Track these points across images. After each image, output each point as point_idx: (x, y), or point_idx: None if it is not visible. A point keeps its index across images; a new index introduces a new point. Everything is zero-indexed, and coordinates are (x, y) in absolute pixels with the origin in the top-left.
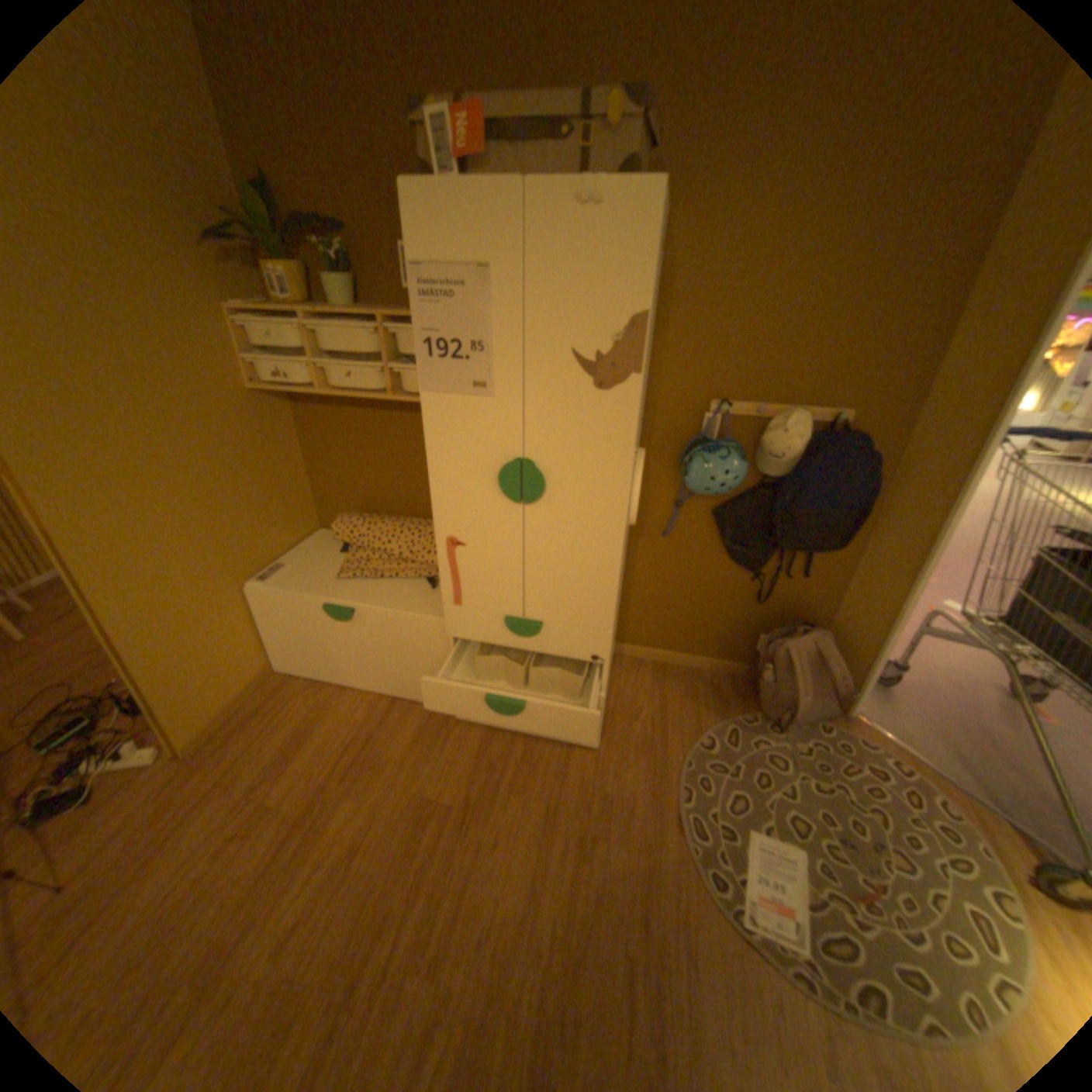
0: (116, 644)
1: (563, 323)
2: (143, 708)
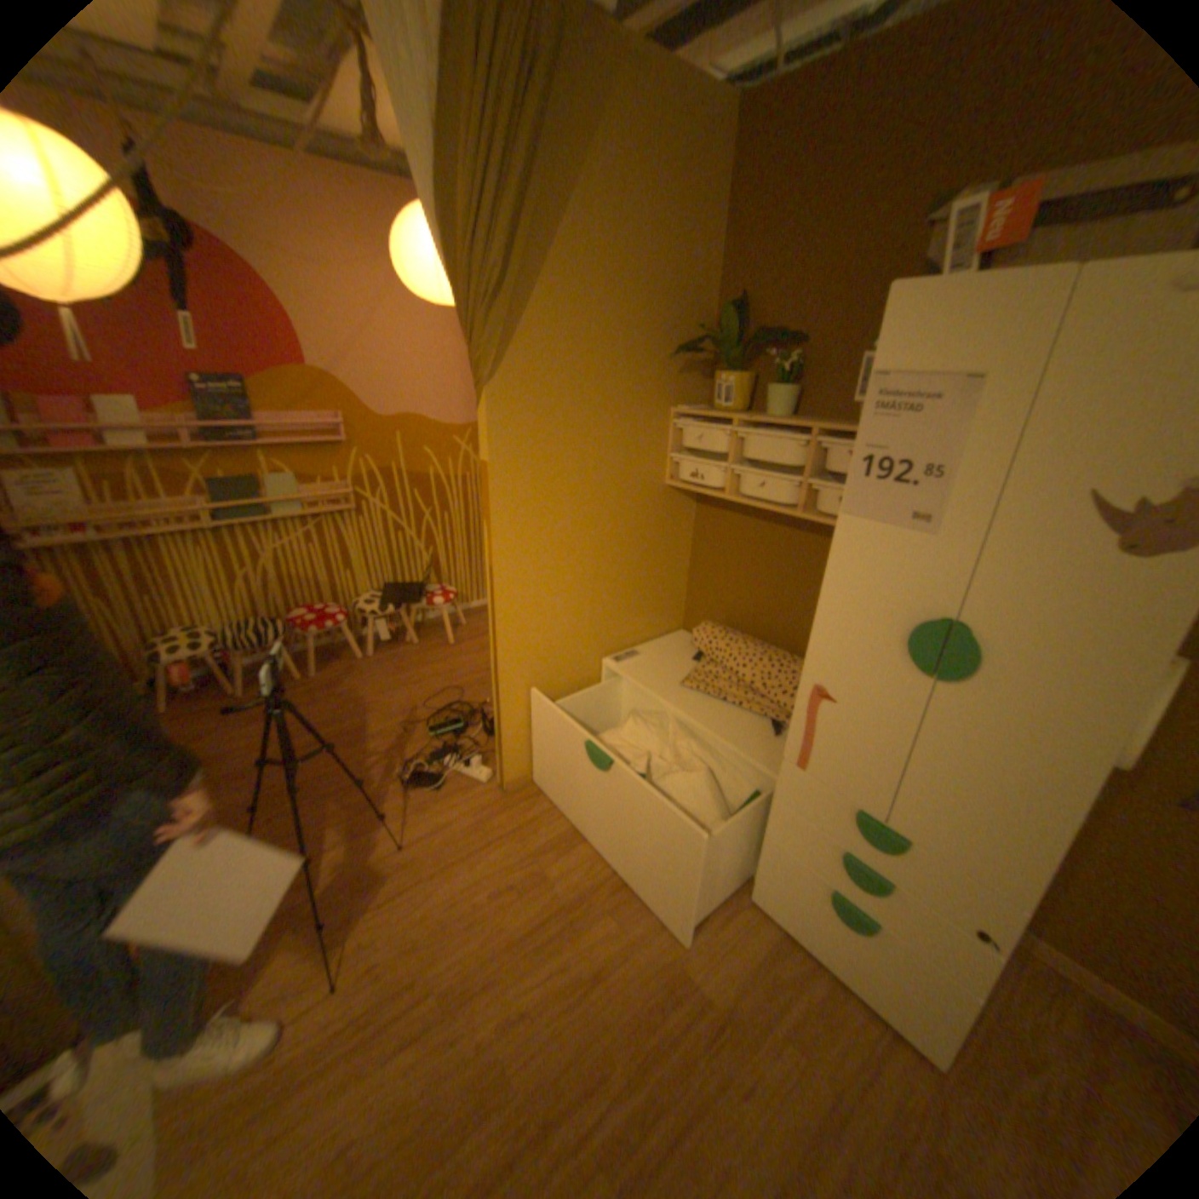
0: (500, 672)
1: (1088, 453)
2: (497, 733)
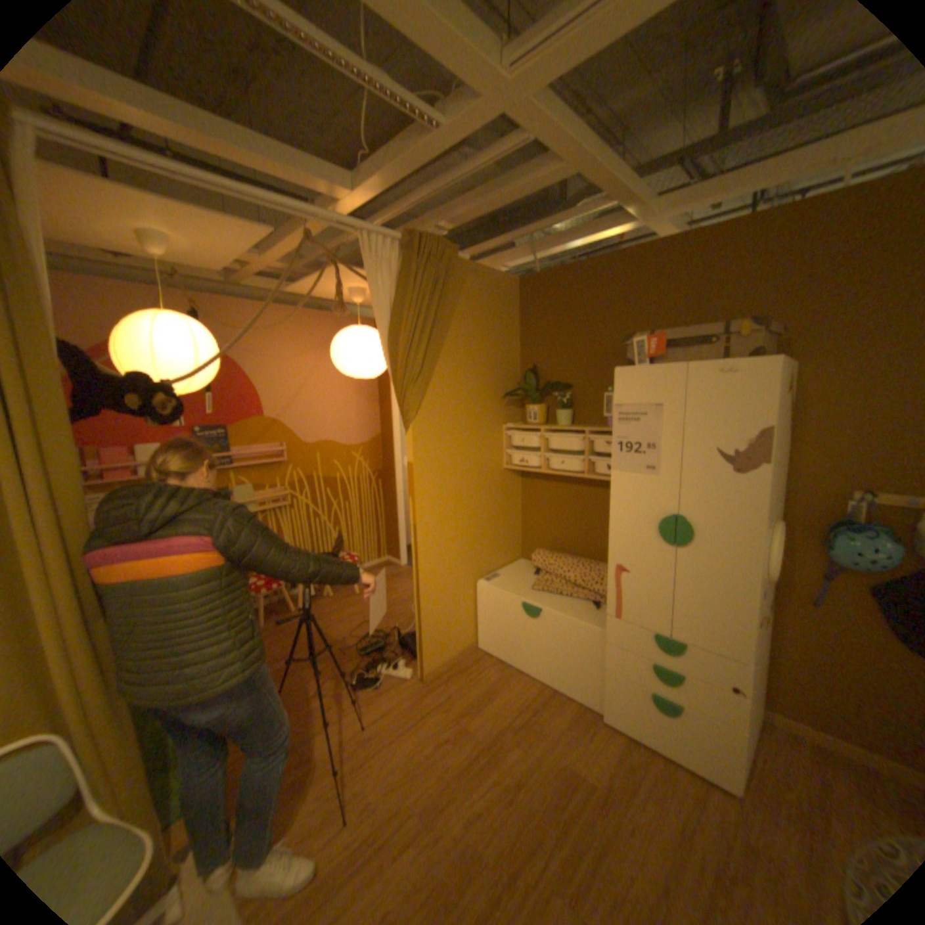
0: (420, 593)
1: (710, 433)
2: (417, 639)
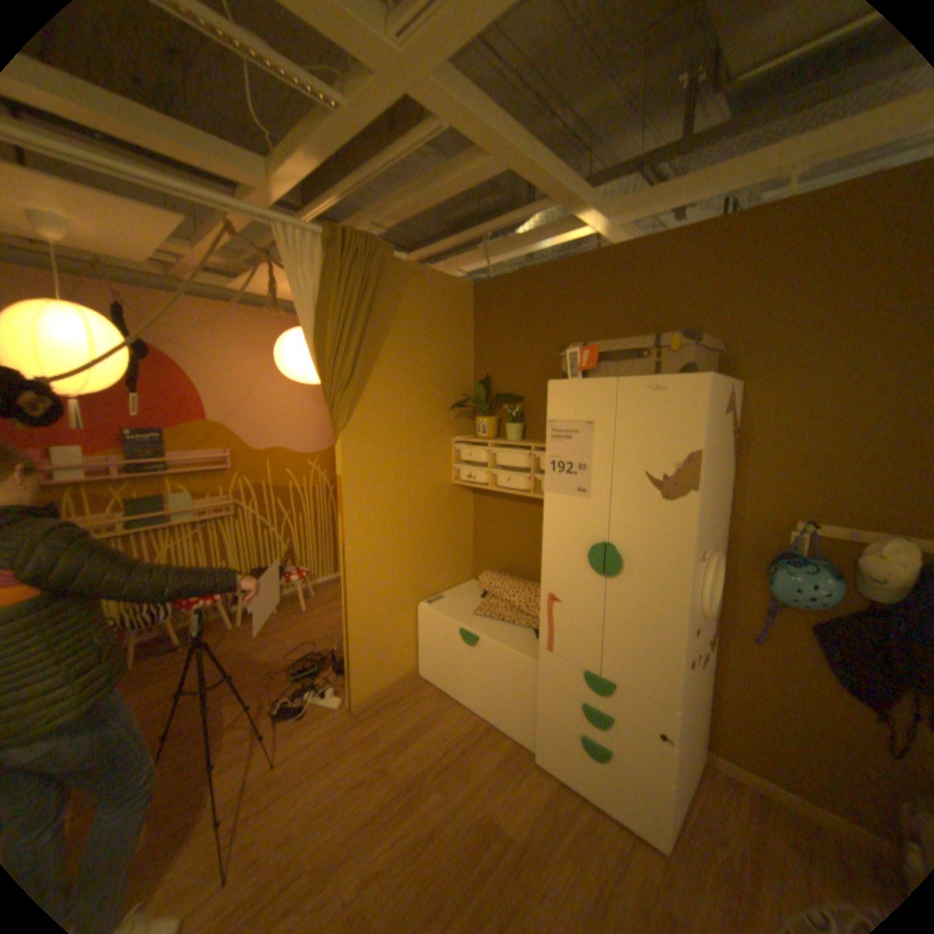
0: (348, 617)
1: (640, 455)
2: (346, 666)
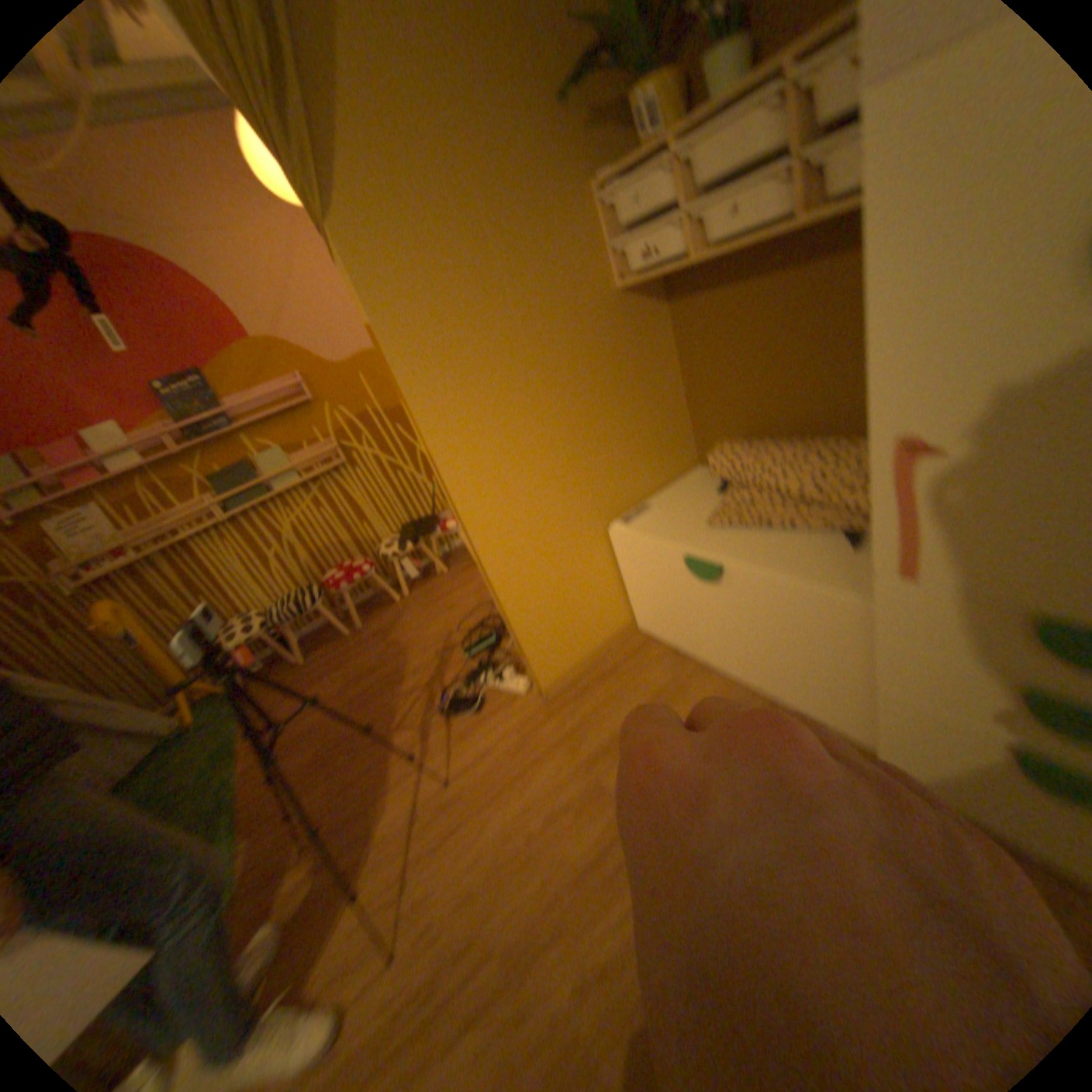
0: (487, 568)
1: None
2: (513, 635)
